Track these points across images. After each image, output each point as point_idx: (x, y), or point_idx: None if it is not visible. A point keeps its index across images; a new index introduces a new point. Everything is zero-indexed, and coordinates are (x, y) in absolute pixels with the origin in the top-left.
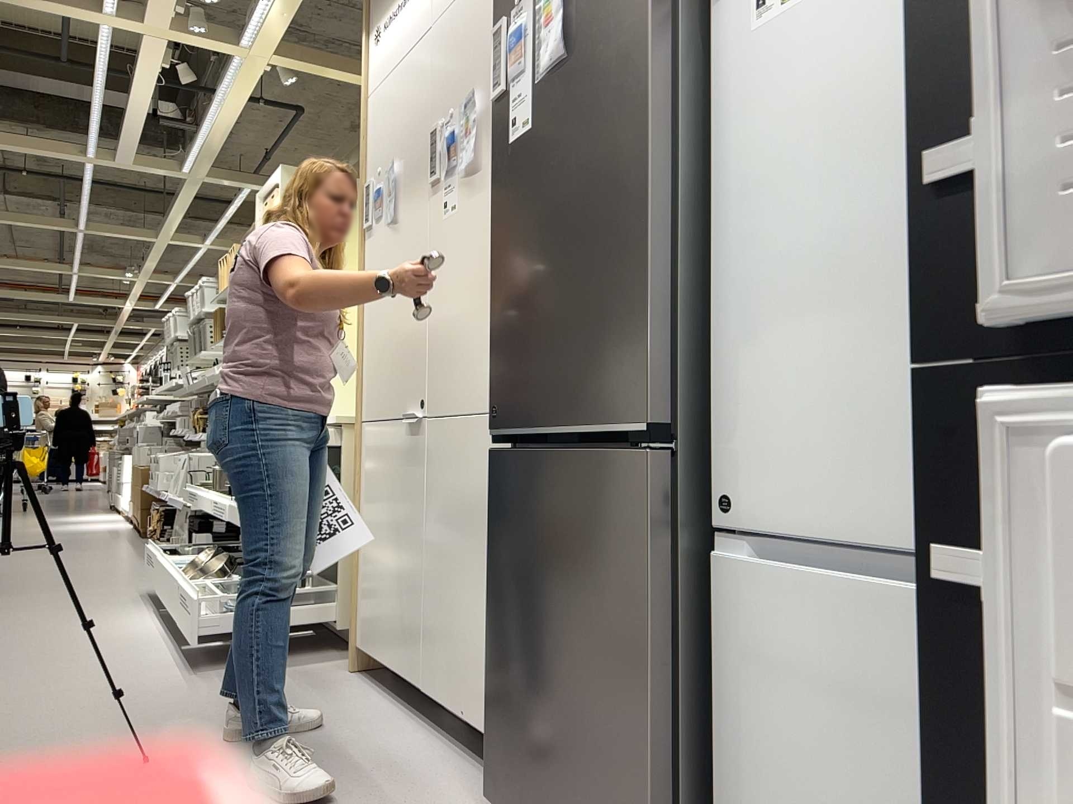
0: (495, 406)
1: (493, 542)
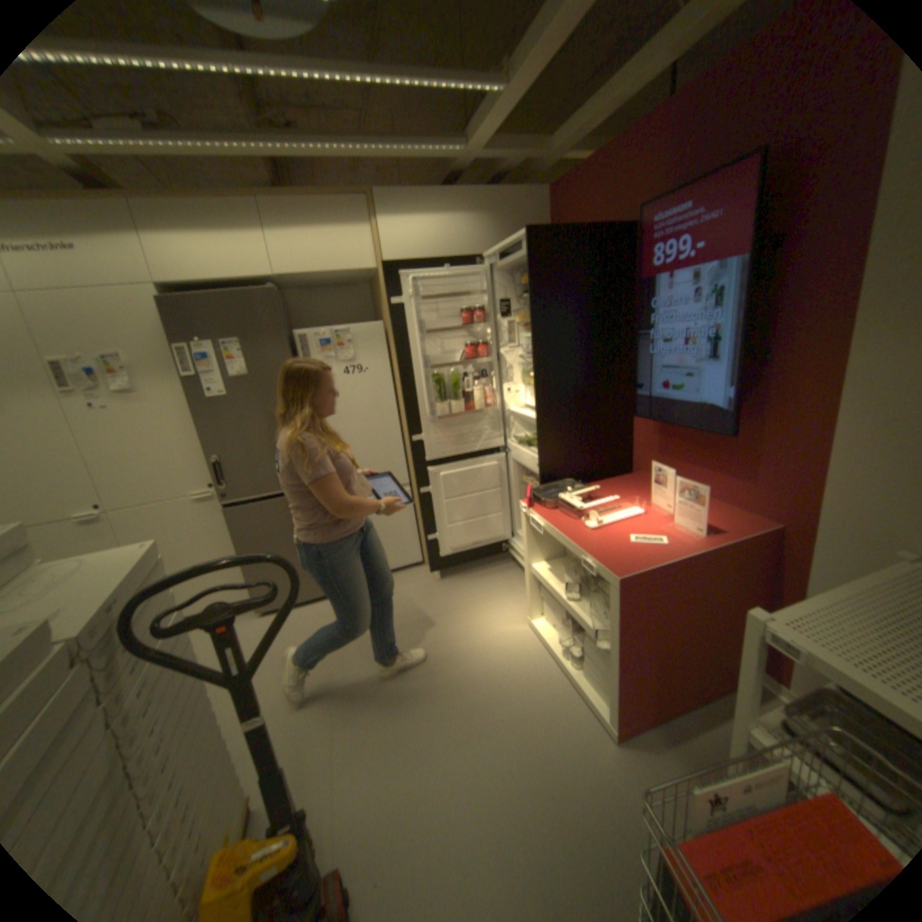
0: (223, 492)
1: (237, 537)
